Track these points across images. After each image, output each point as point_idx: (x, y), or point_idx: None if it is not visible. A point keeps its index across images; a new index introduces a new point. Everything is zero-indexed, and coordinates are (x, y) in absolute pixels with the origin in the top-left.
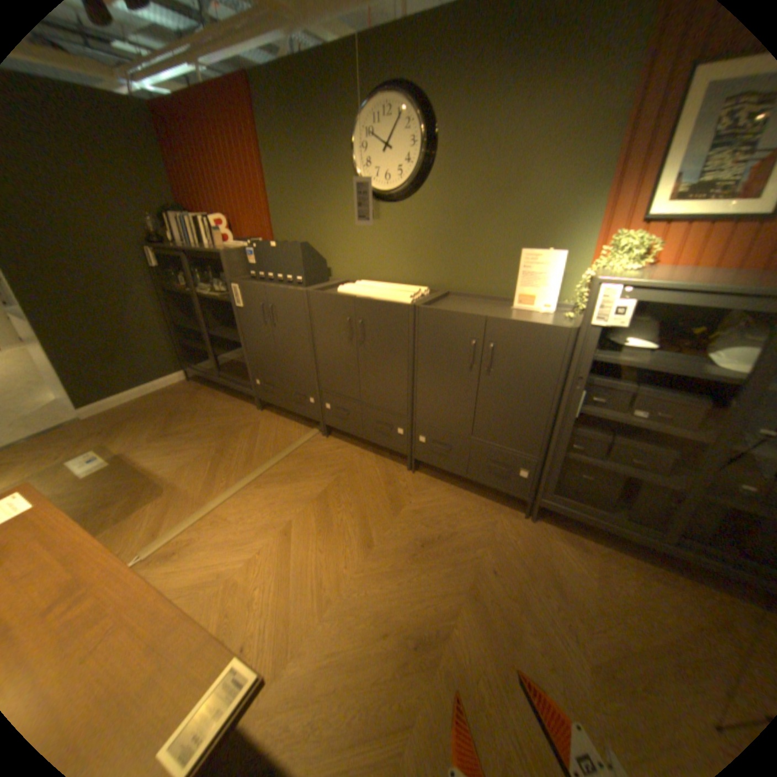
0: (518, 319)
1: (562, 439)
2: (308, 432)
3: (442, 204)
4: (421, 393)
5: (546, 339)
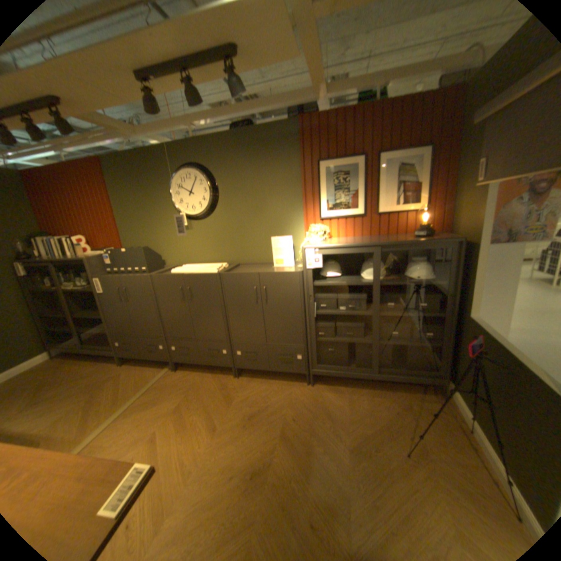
0: (274, 272)
1: (312, 331)
2: (160, 372)
3: (227, 219)
4: (233, 323)
5: (290, 279)
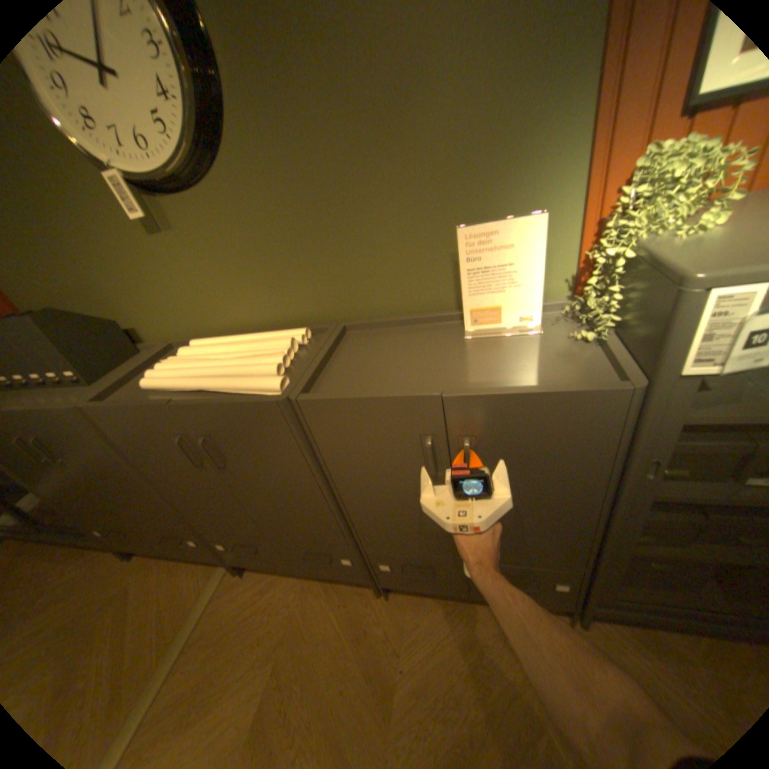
0: (508, 388)
1: (624, 546)
2: (209, 578)
3: (273, 173)
4: (359, 519)
5: (580, 416)
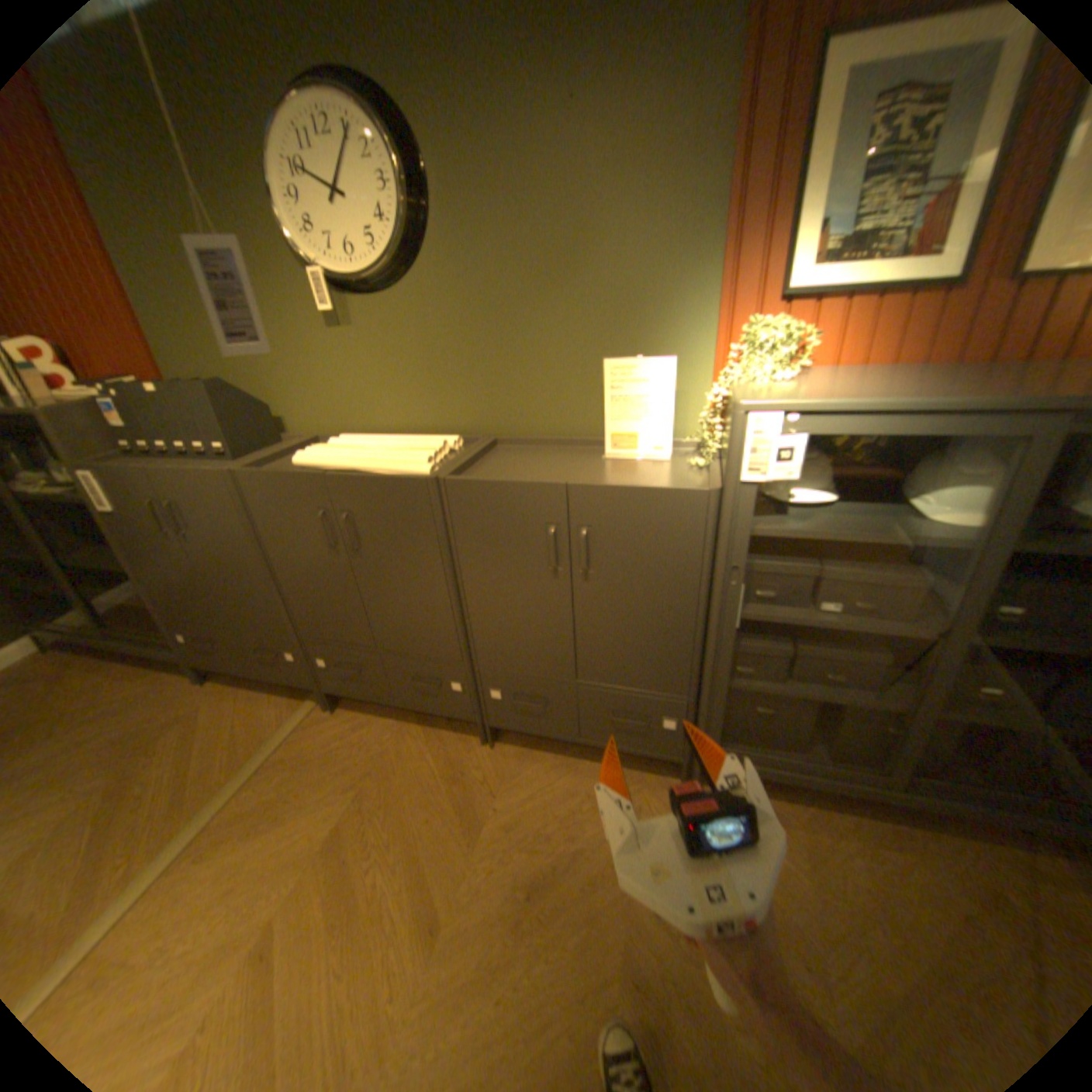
0: (619, 484)
1: (720, 665)
2: (295, 710)
3: (457, 292)
4: (479, 622)
5: (672, 513)
